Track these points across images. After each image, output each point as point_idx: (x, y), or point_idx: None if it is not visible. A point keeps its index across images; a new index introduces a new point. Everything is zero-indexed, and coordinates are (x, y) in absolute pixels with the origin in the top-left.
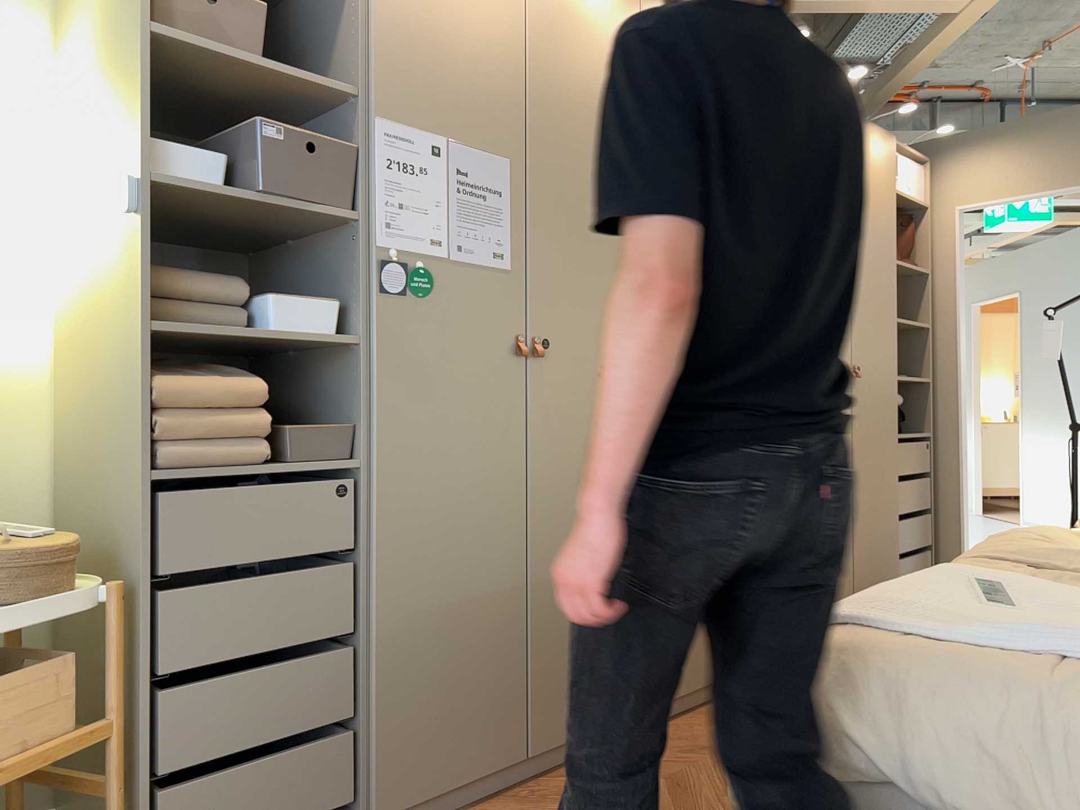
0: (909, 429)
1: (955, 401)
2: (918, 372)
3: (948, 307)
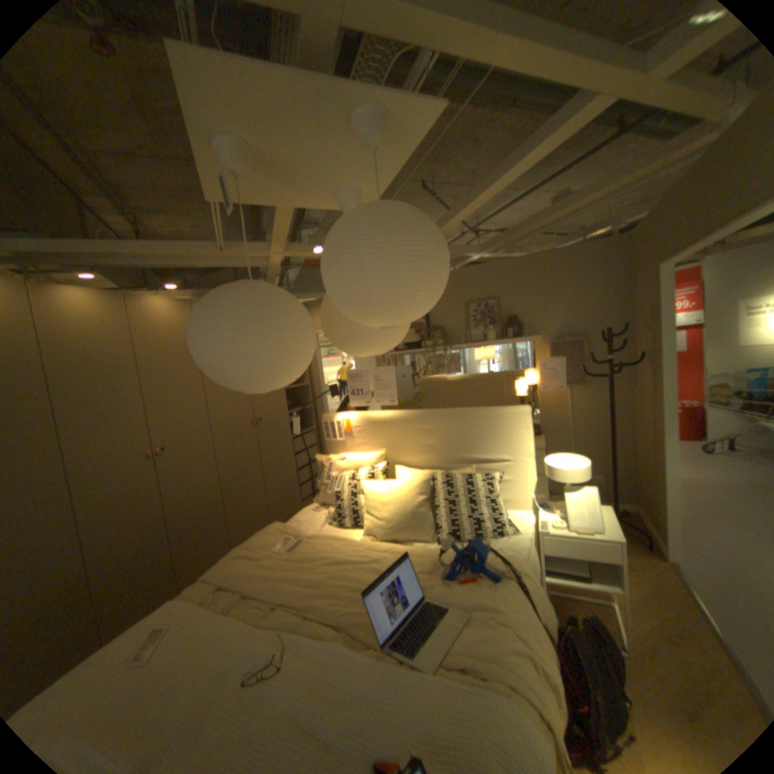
0: (310, 426)
1: (328, 411)
2: (311, 403)
3: (320, 374)
